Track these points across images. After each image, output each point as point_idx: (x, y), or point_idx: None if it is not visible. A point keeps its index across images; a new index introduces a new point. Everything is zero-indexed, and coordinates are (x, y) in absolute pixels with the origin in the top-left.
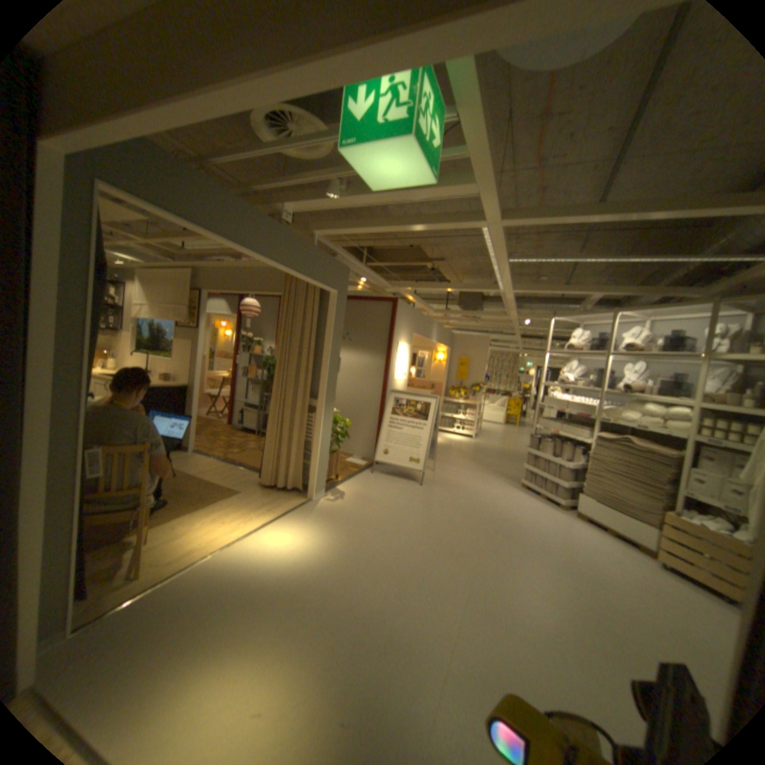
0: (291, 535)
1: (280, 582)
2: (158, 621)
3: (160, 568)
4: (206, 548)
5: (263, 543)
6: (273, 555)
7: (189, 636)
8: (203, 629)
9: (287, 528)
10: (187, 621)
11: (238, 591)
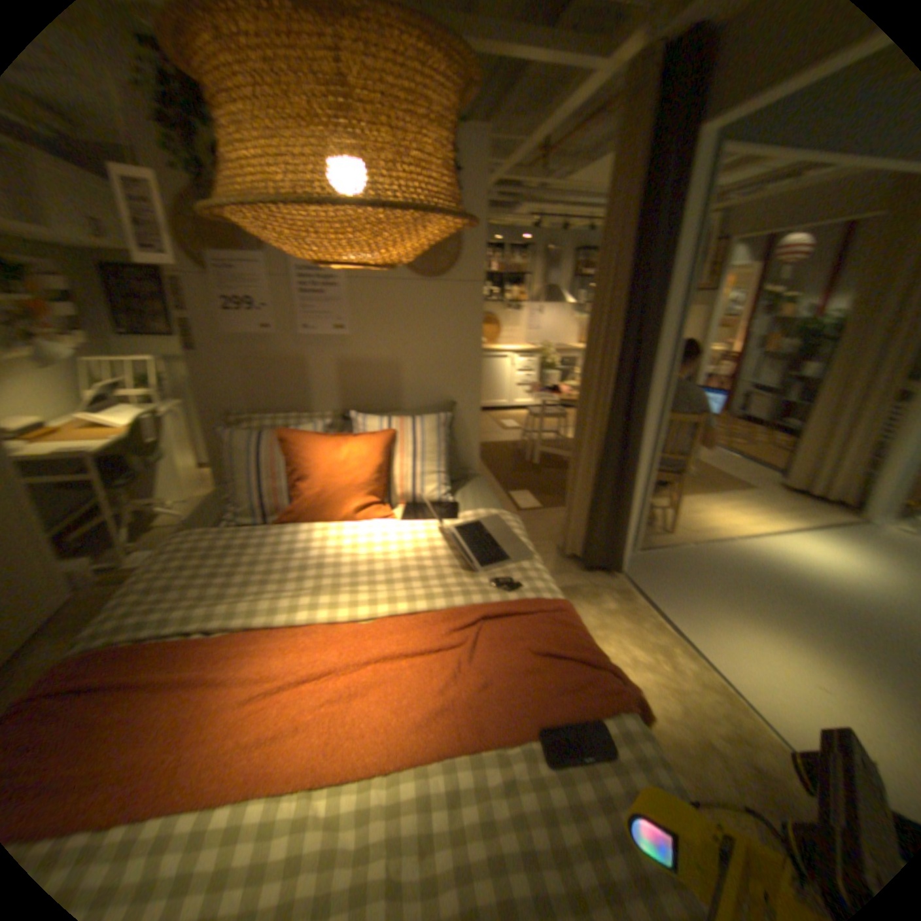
0: (840, 554)
1: (832, 596)
2: (699, 574)
3: (688, 534)
4: (729, 532)
5: (800, 550)
6: (816, 566)
7: (732, 598)
8: (745, 598)
9: (832, 545)
10: (727, 585)
11: (776, 583)
